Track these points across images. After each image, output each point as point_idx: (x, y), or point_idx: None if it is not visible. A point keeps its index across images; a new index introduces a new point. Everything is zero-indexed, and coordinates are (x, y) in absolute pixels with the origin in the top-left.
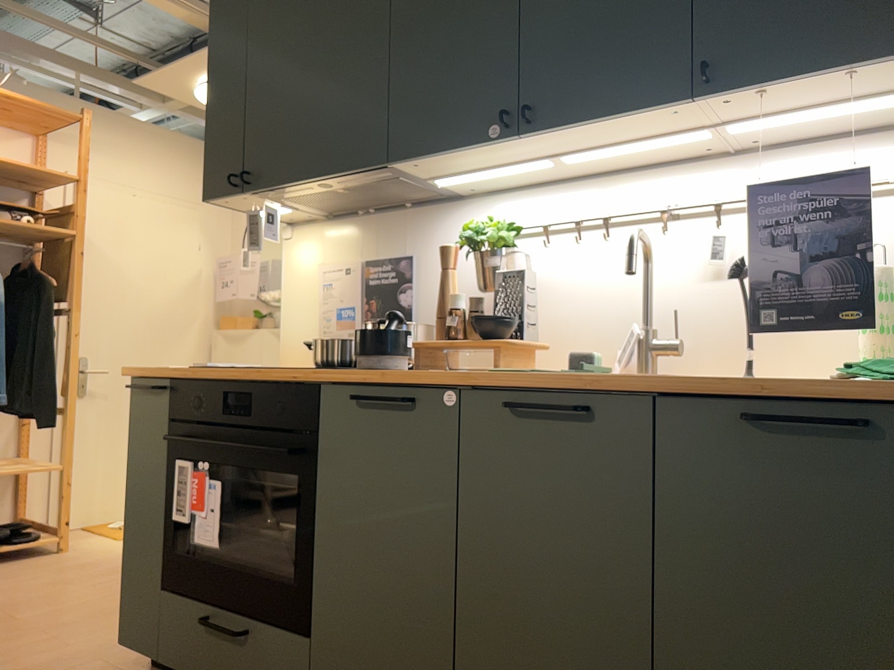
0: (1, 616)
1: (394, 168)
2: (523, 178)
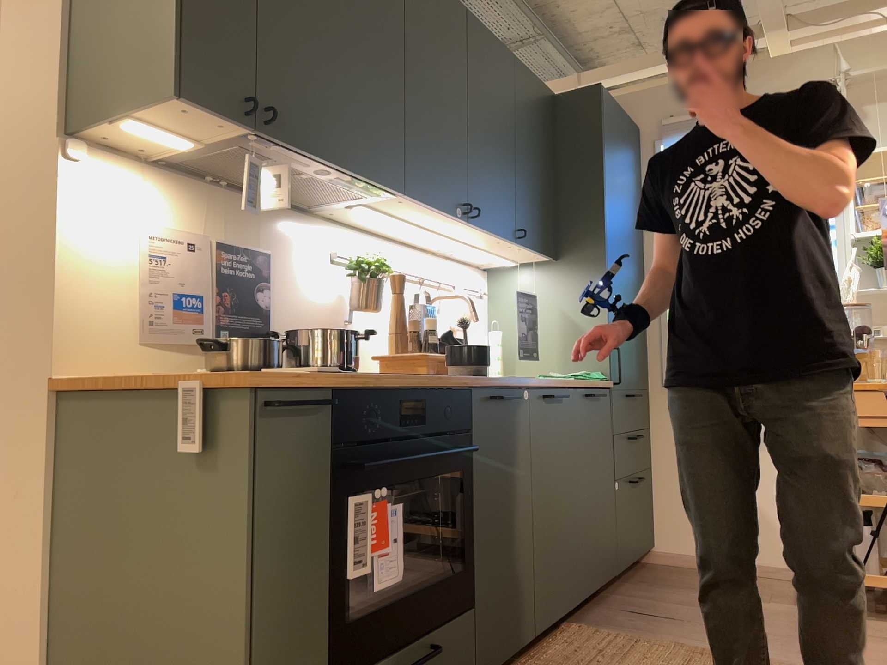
0: None
1: (386, 193)
2: (366, 222)
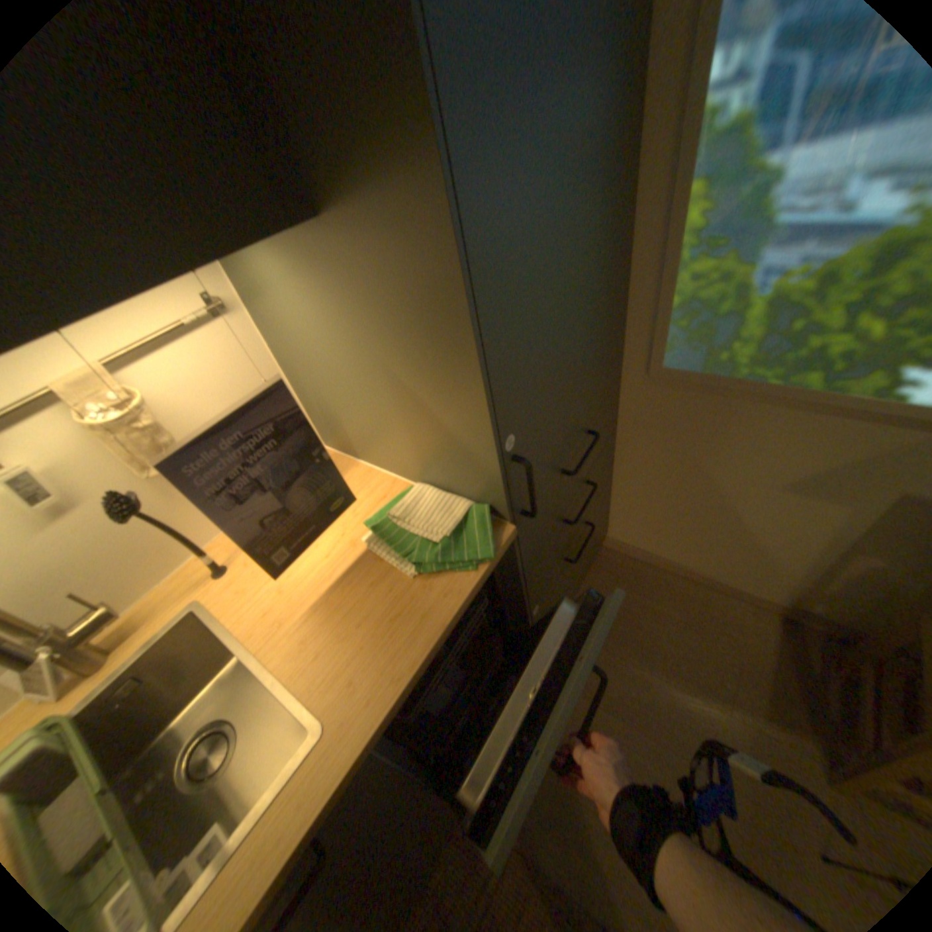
0: None
1: None
2: None
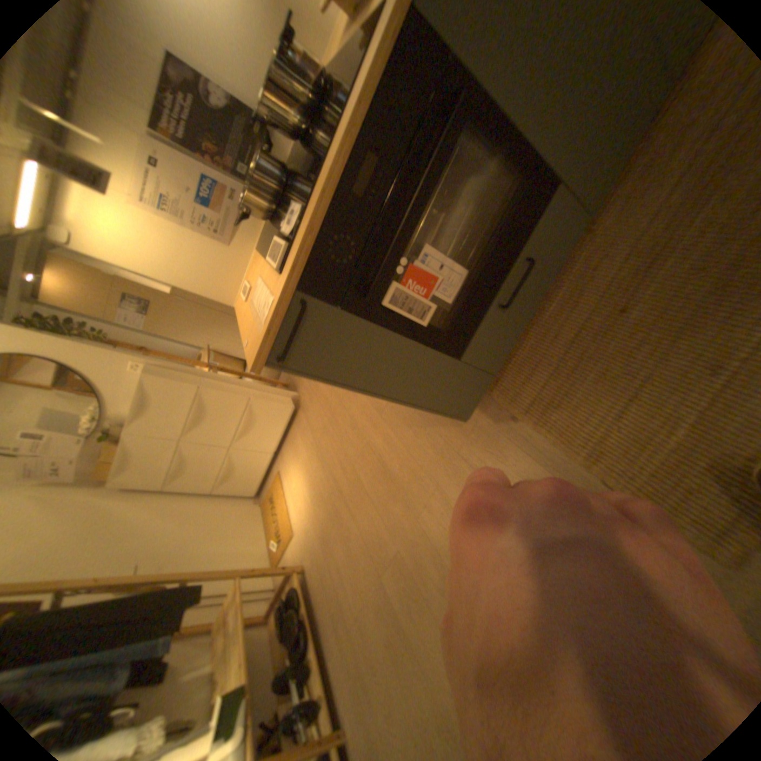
0: (389, 562)
1: None
2: None
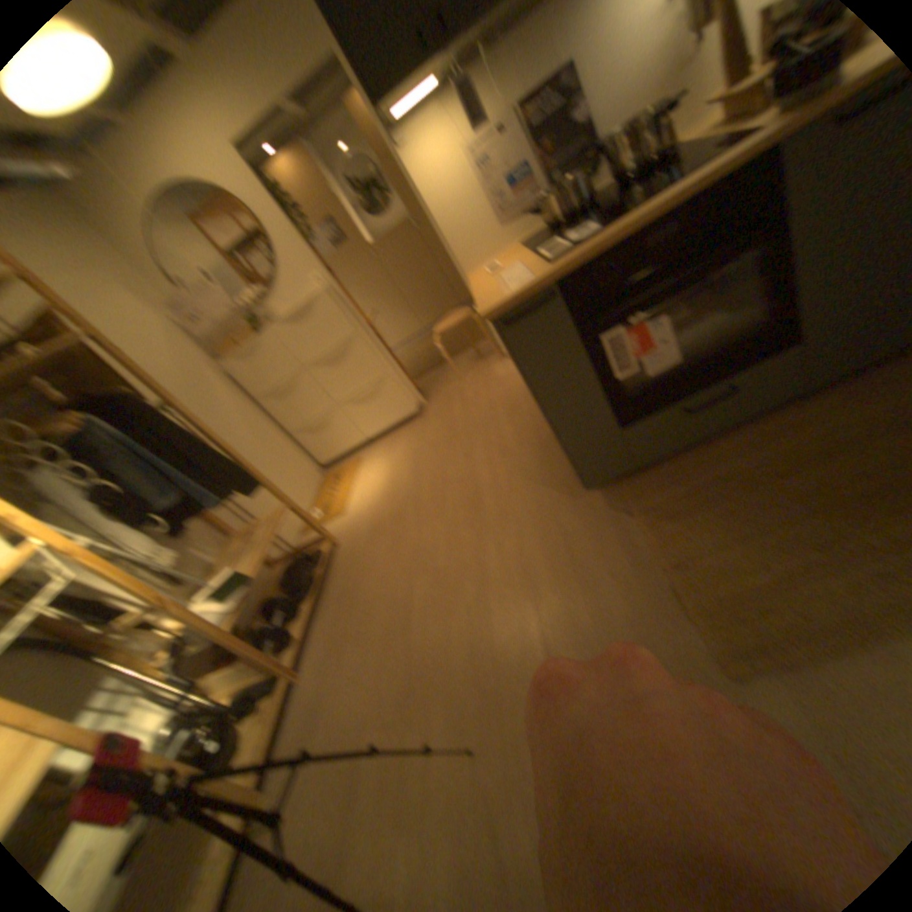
0: (433, 573)
1: None
2: None
